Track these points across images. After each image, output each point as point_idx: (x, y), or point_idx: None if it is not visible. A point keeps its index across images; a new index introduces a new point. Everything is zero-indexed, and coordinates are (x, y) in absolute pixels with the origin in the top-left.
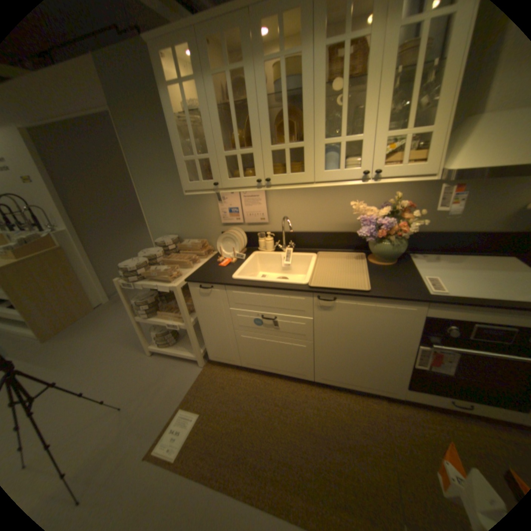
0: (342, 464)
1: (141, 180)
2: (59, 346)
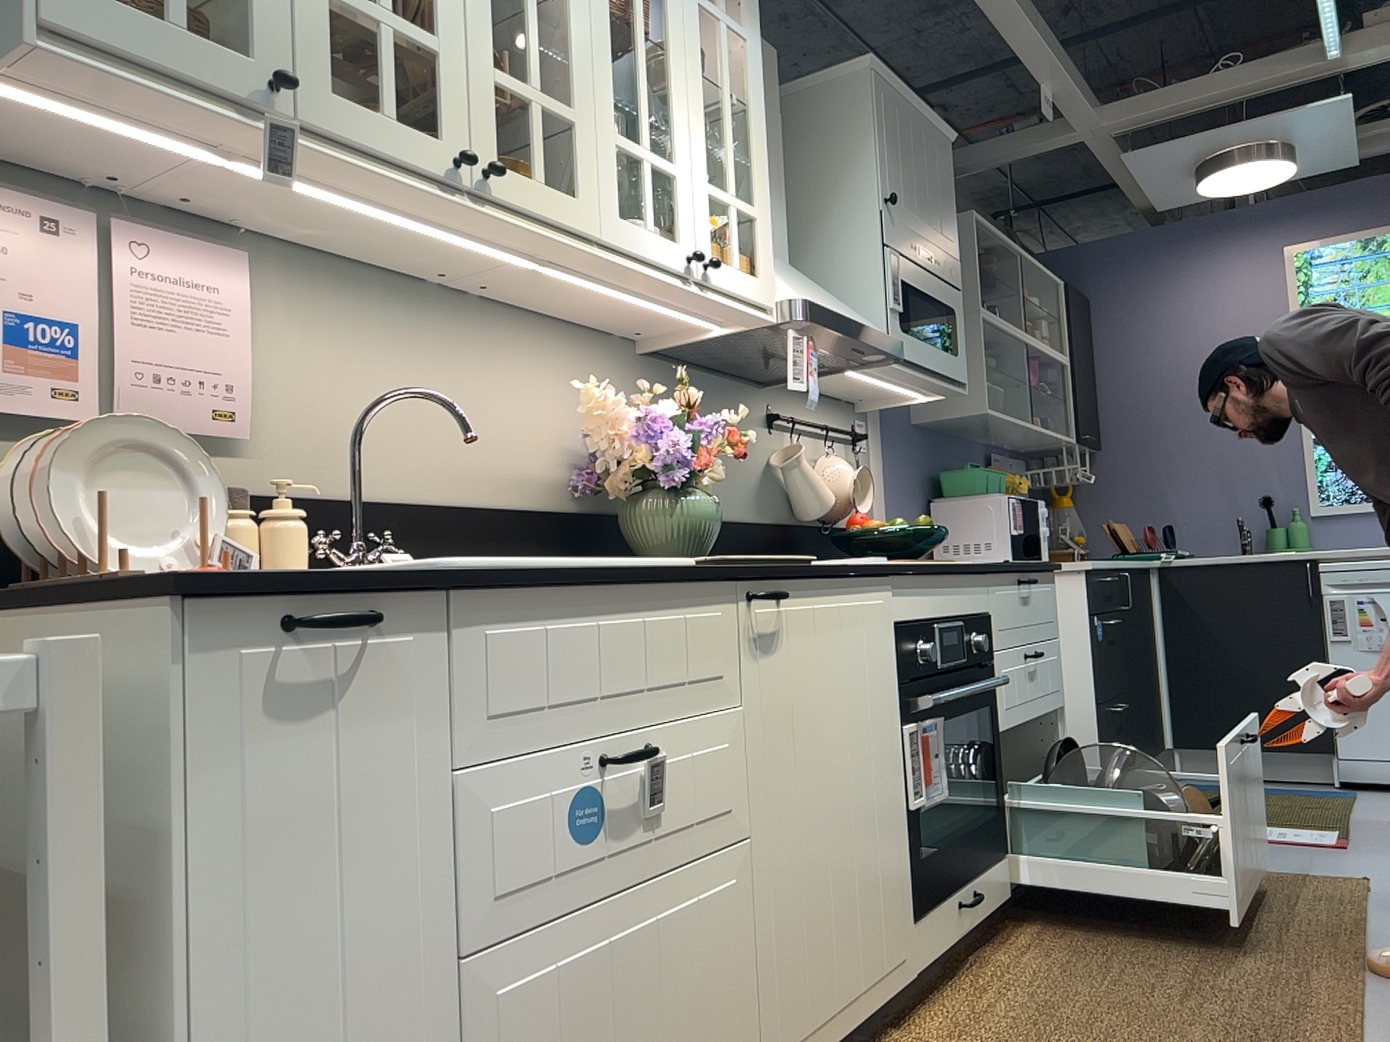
0: None
1: None
2: None
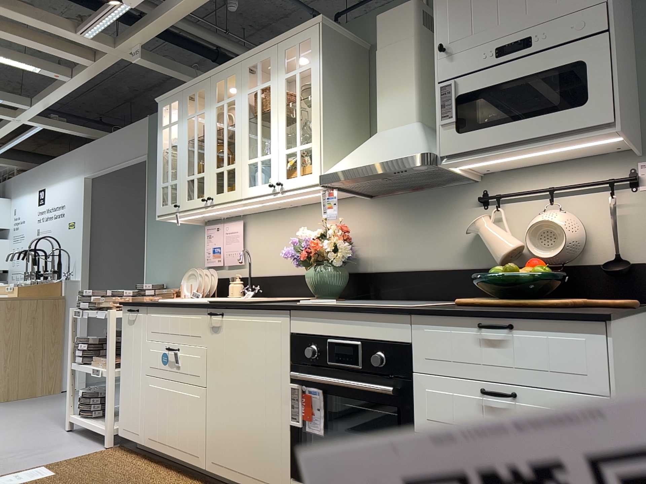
0: None
1: (152, 221)
2: None
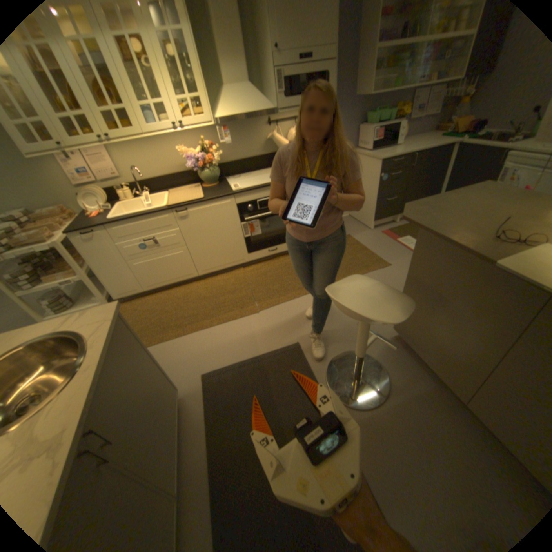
0: (224, 300)
1: None
2: None
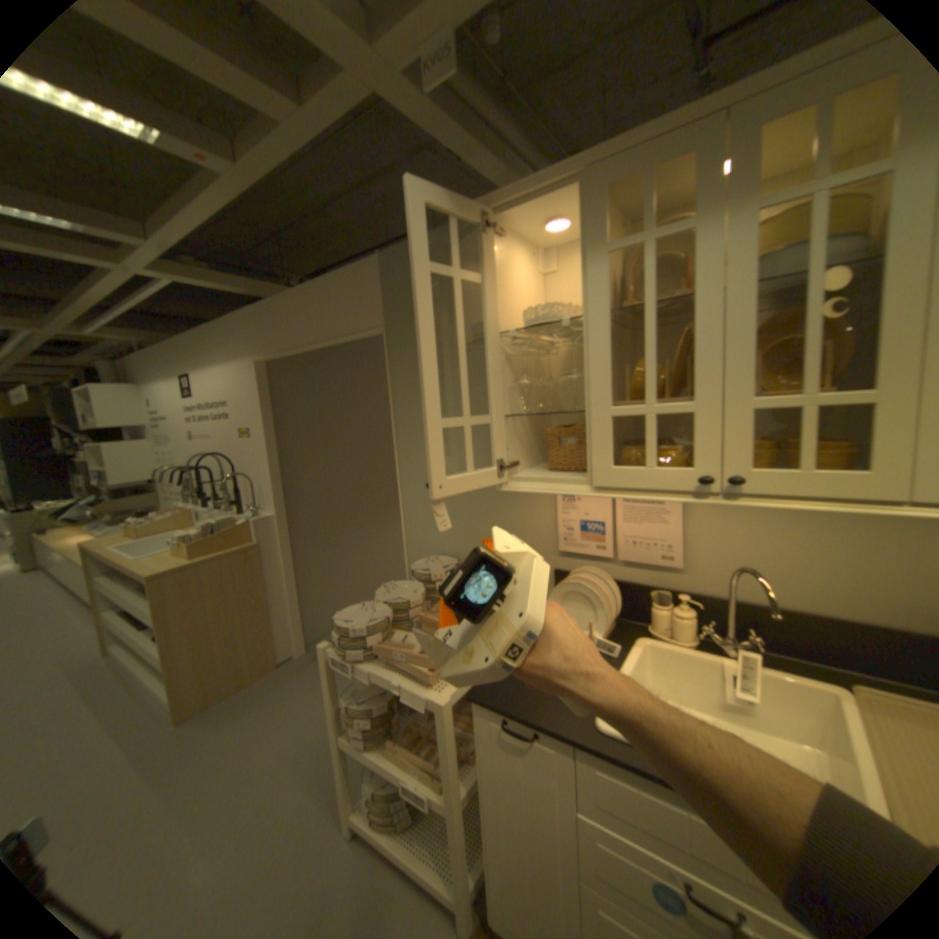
0: None
1: (410, 447)
2: (197, 744)
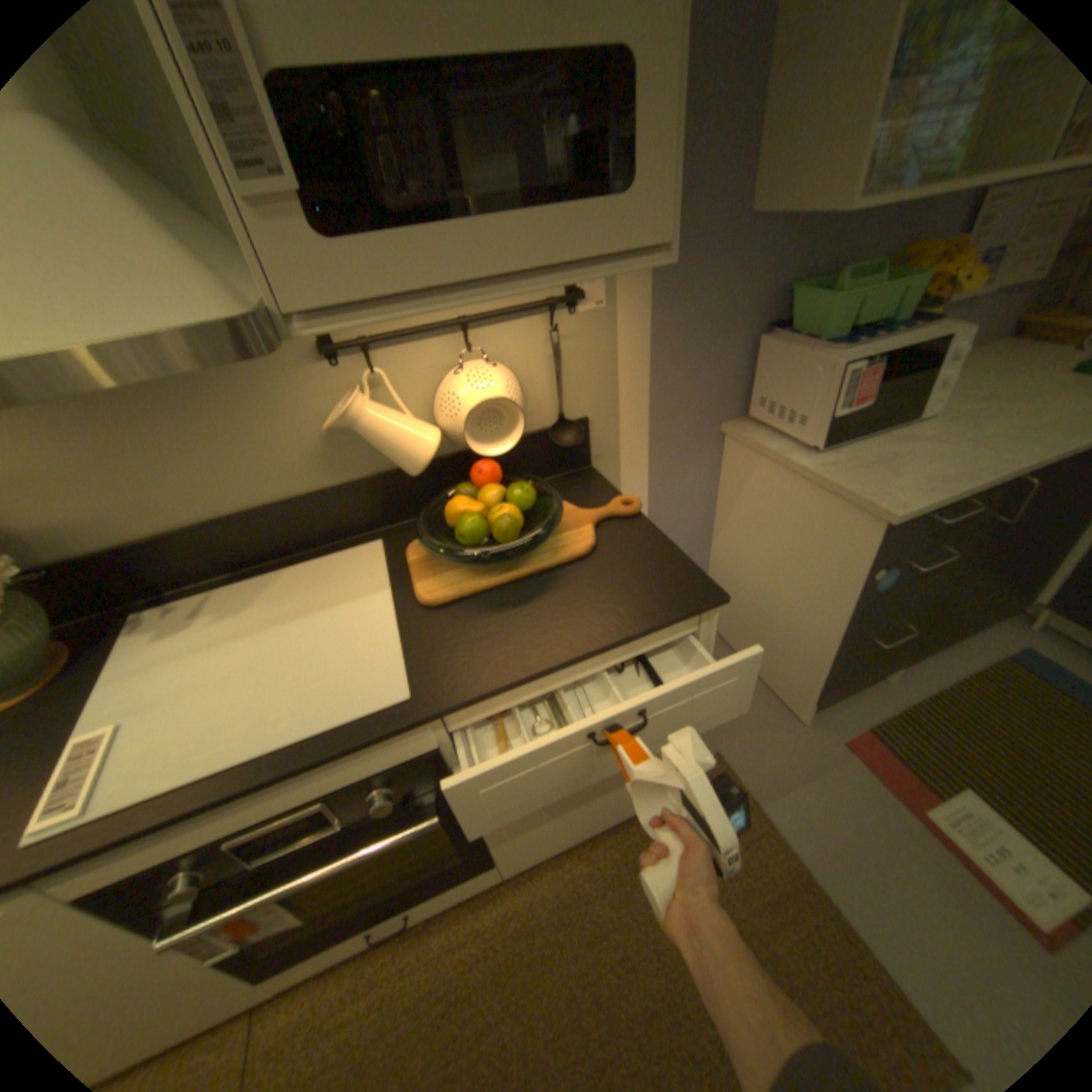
0: None
1: None
2: None
